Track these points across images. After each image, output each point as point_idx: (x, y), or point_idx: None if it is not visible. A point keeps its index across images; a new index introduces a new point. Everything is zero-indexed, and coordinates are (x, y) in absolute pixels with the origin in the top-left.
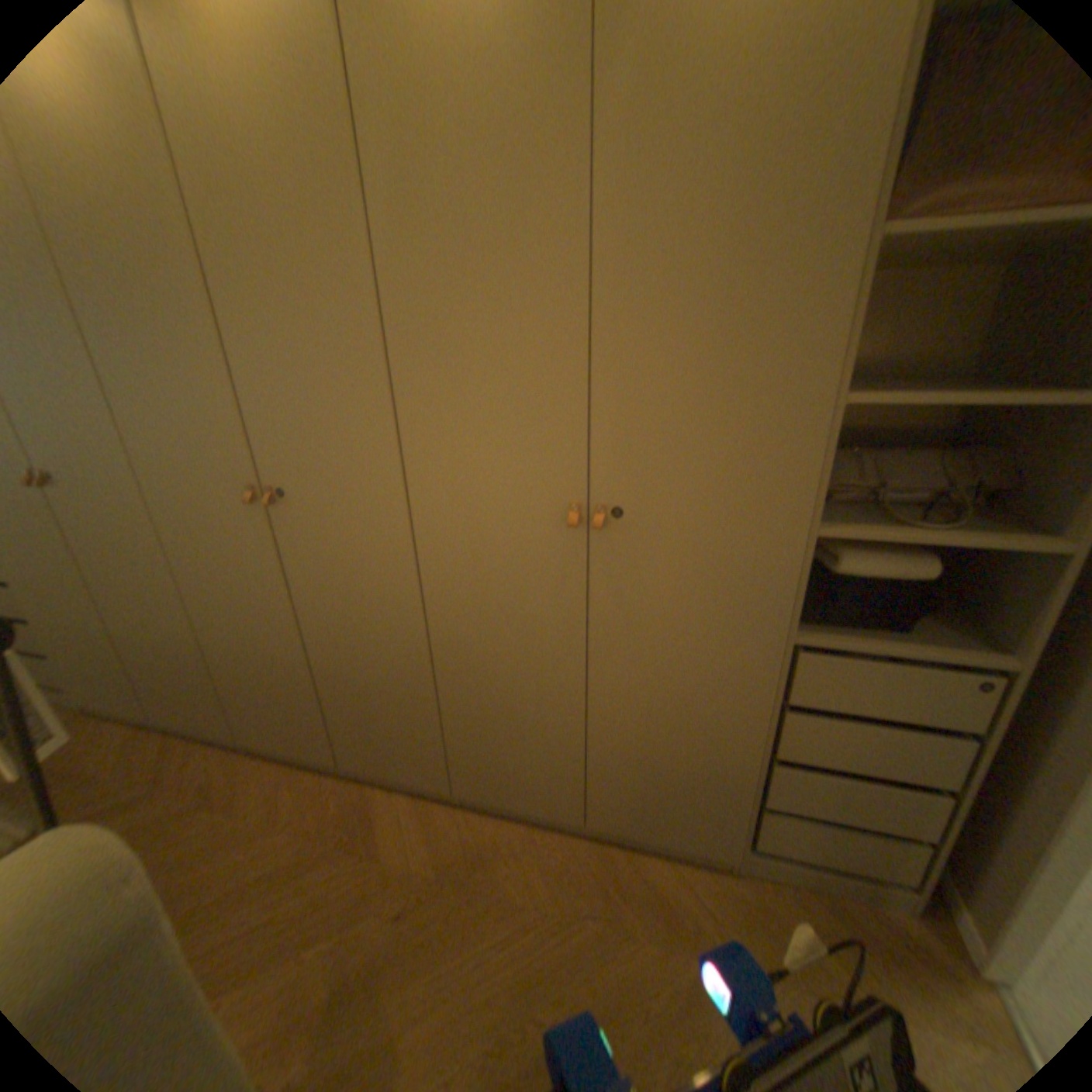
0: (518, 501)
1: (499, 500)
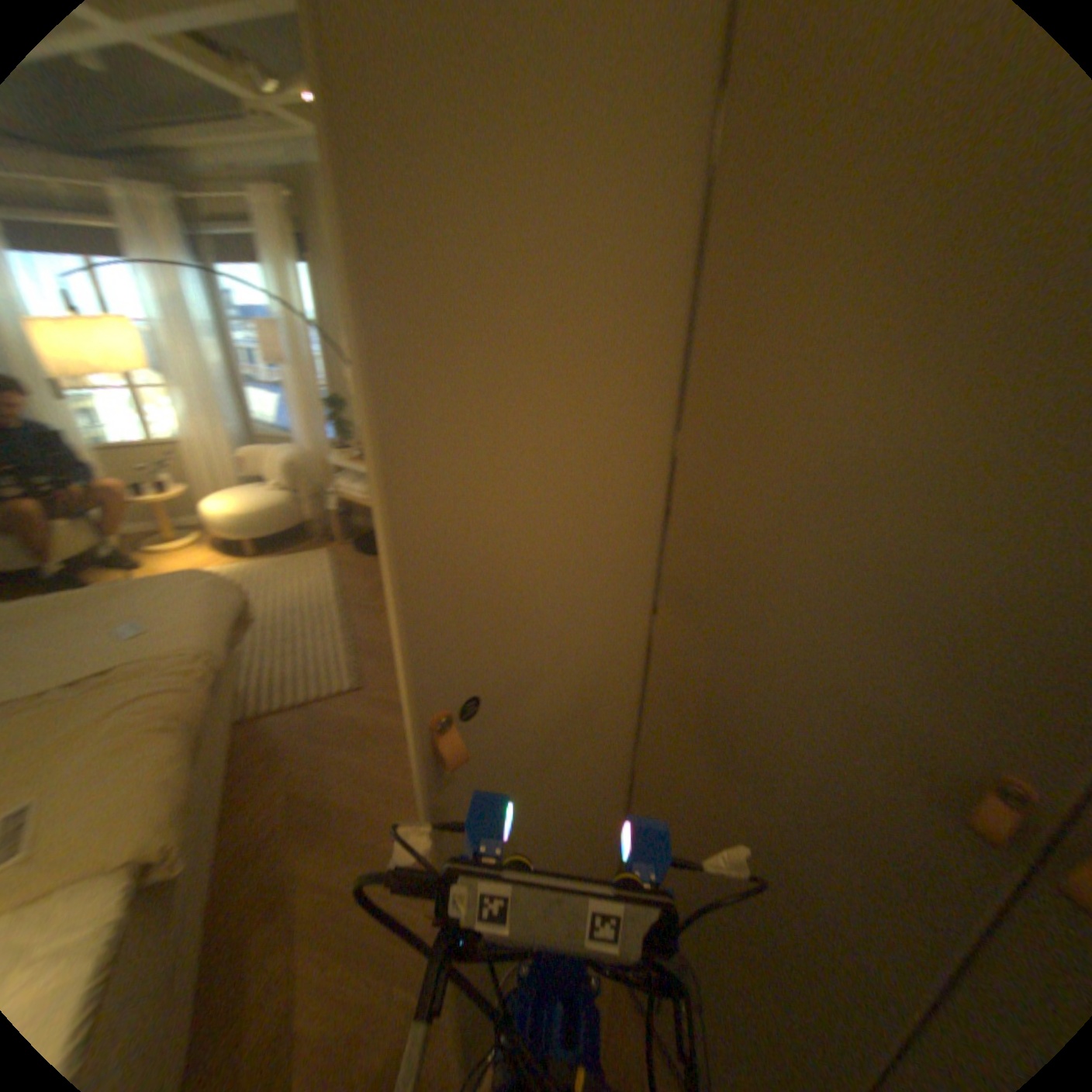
0: (852, 691)
1: (810, 665)
